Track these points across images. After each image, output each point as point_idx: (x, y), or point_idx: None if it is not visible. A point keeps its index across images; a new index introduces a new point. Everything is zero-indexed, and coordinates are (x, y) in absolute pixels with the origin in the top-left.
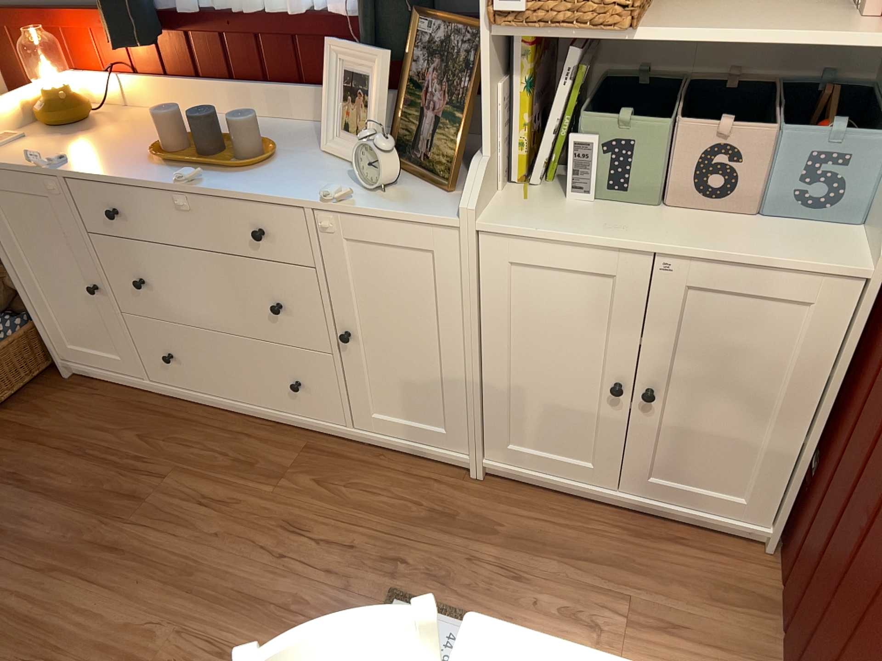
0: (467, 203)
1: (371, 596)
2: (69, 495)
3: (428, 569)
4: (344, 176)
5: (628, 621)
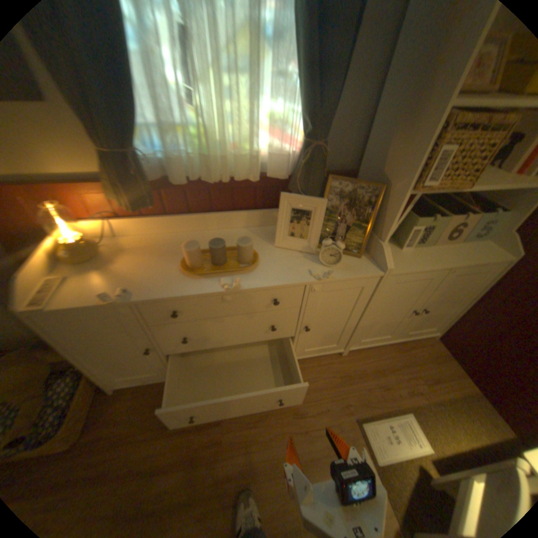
0: (388, 265)
1: (354, 432)
2: (172, 471)
3: (361, 406)
4: (301, 259)
5: (429, 388)
